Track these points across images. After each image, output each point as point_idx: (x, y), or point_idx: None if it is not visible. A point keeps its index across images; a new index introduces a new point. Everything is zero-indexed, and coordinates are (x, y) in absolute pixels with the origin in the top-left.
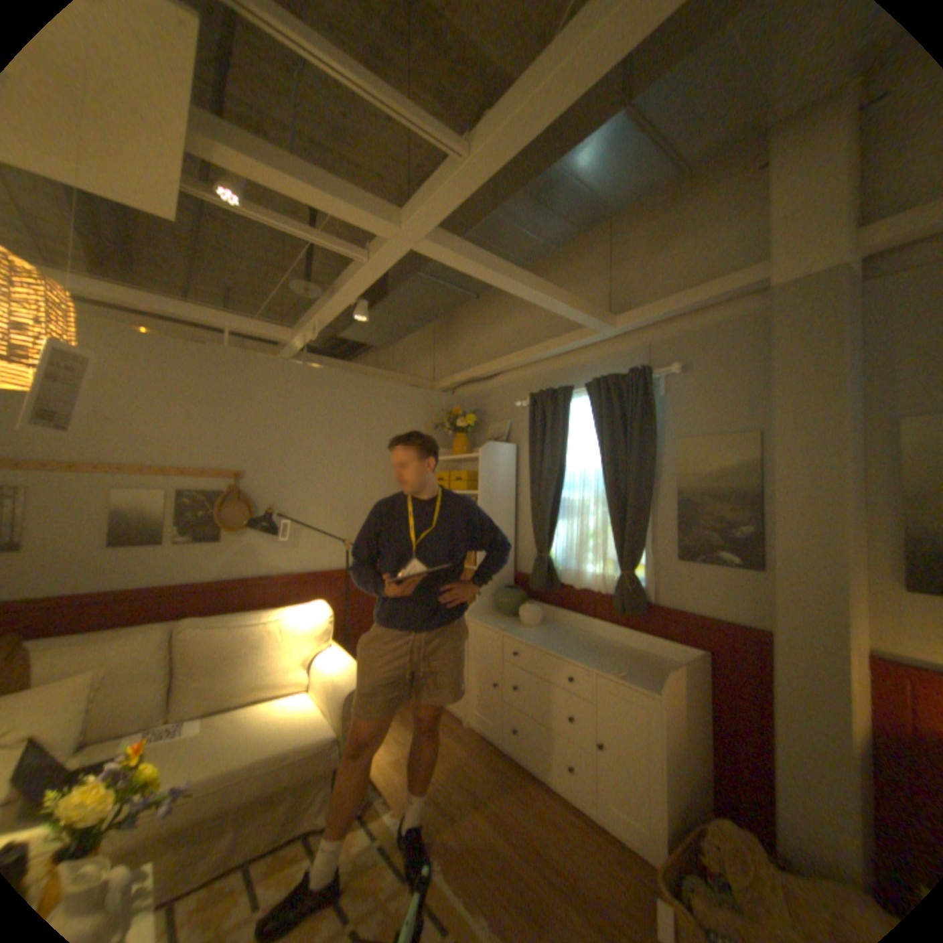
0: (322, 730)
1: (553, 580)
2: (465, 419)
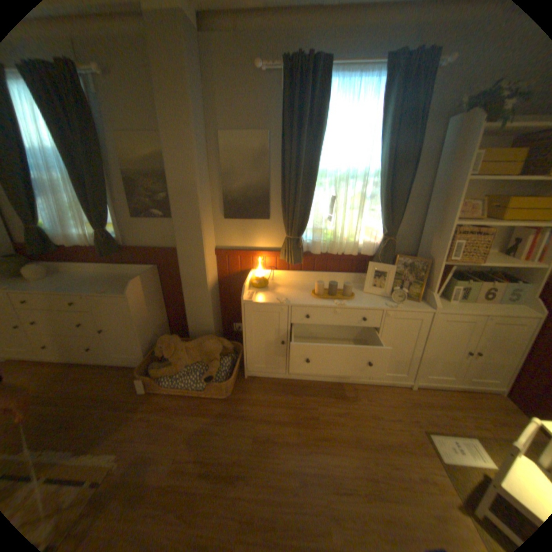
0: None
1: (48, 244)
2: None
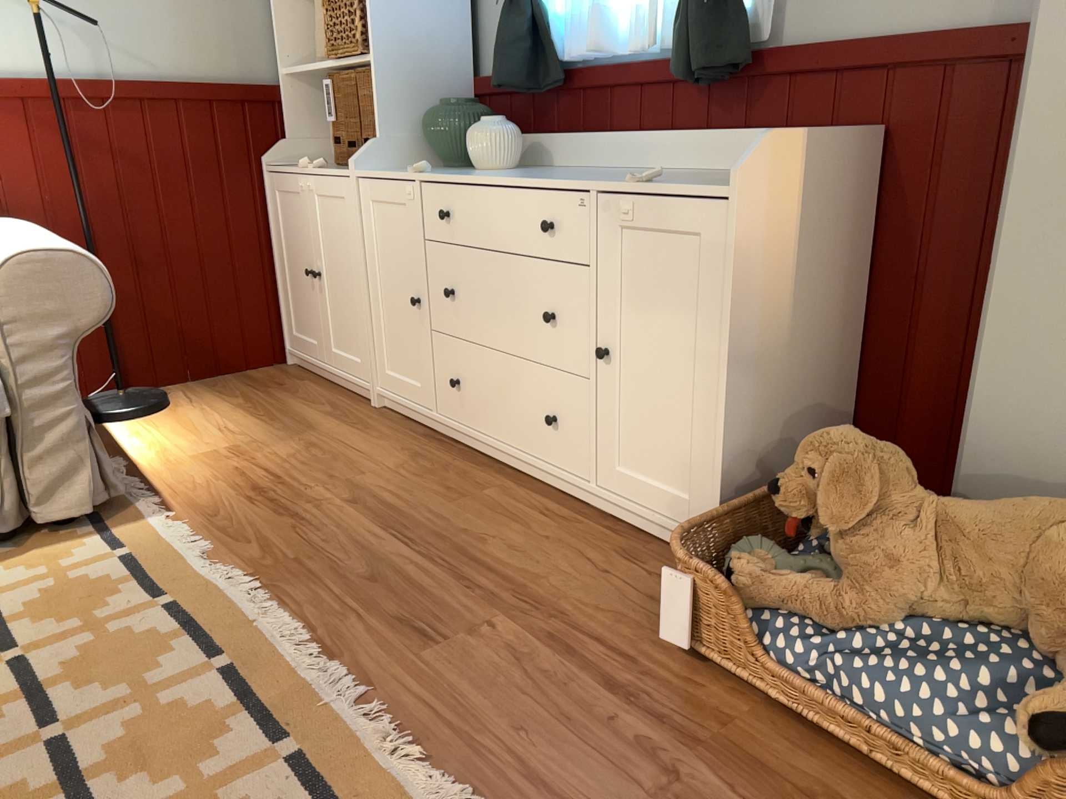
0: None
1: (548, 62)
2: None
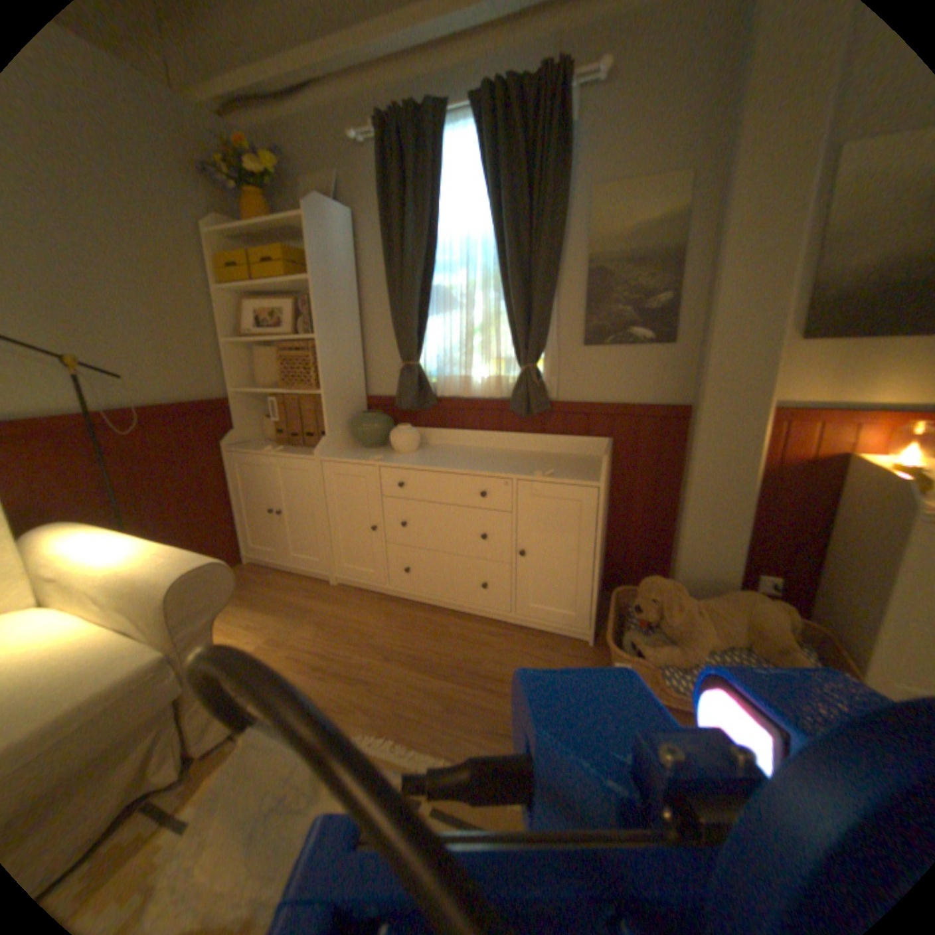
0: (131, 652)
1: (428, 394)
2: (259, 157)
